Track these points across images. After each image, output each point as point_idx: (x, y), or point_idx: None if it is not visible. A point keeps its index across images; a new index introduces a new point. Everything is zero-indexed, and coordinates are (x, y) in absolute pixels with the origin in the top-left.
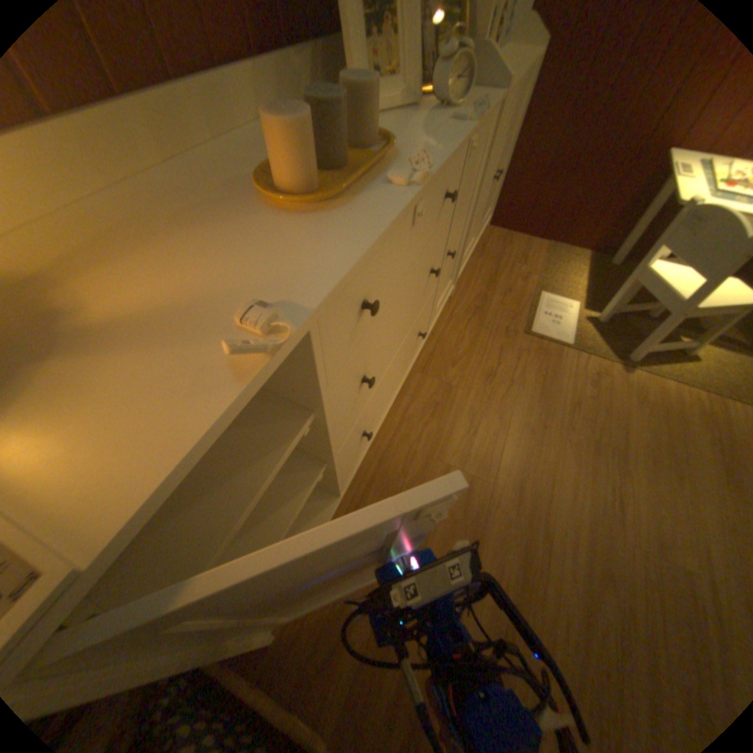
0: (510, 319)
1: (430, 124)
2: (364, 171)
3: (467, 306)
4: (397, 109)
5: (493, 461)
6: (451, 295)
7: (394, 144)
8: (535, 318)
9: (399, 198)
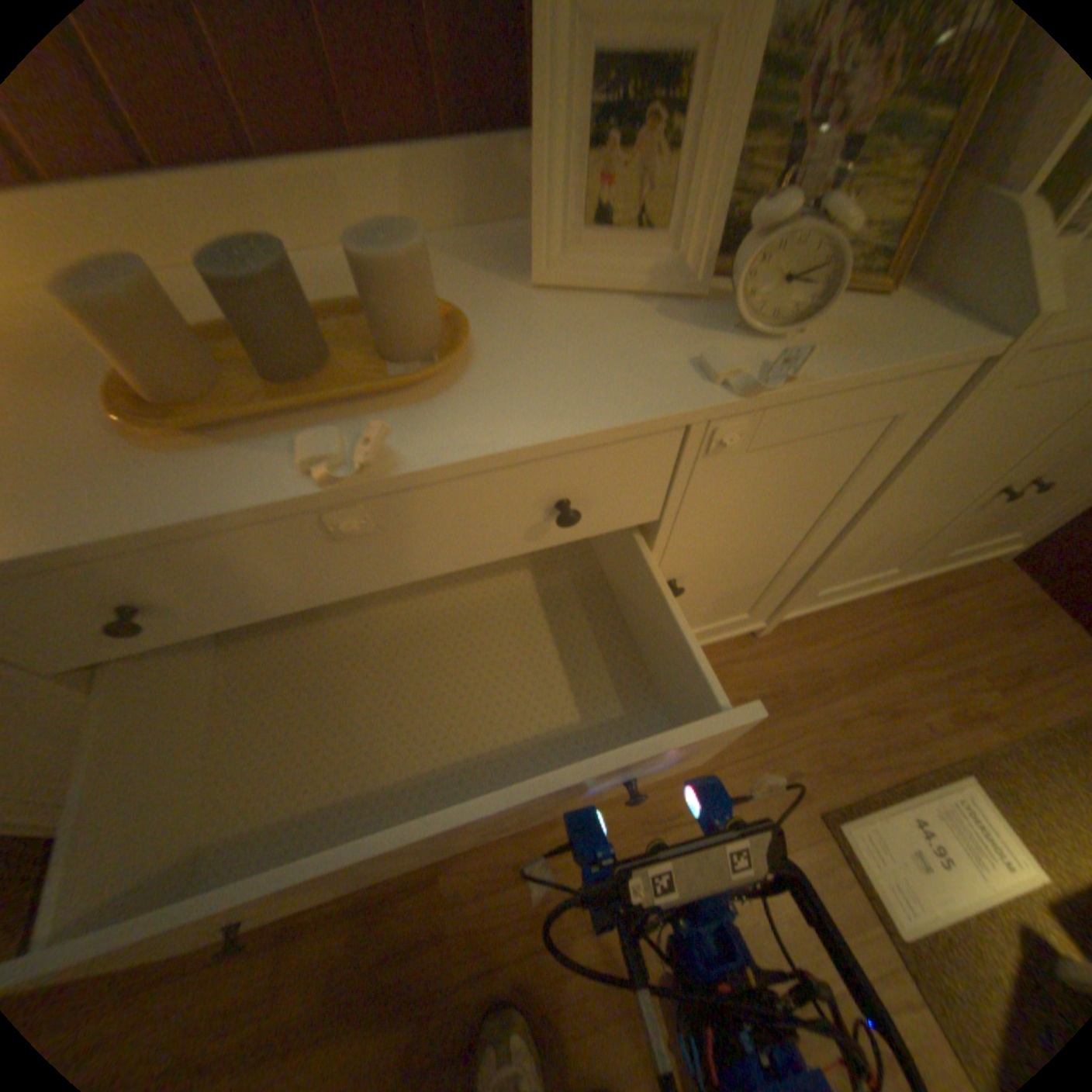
0: (829, 771)
1: (633, 357)
2: (322, 405)
3: (770, 678)
4: (636, 296)
5: (497, 955)
6: (765, 636)
7: (425, 380)
8: (887, 815)
9: (272, 490)
